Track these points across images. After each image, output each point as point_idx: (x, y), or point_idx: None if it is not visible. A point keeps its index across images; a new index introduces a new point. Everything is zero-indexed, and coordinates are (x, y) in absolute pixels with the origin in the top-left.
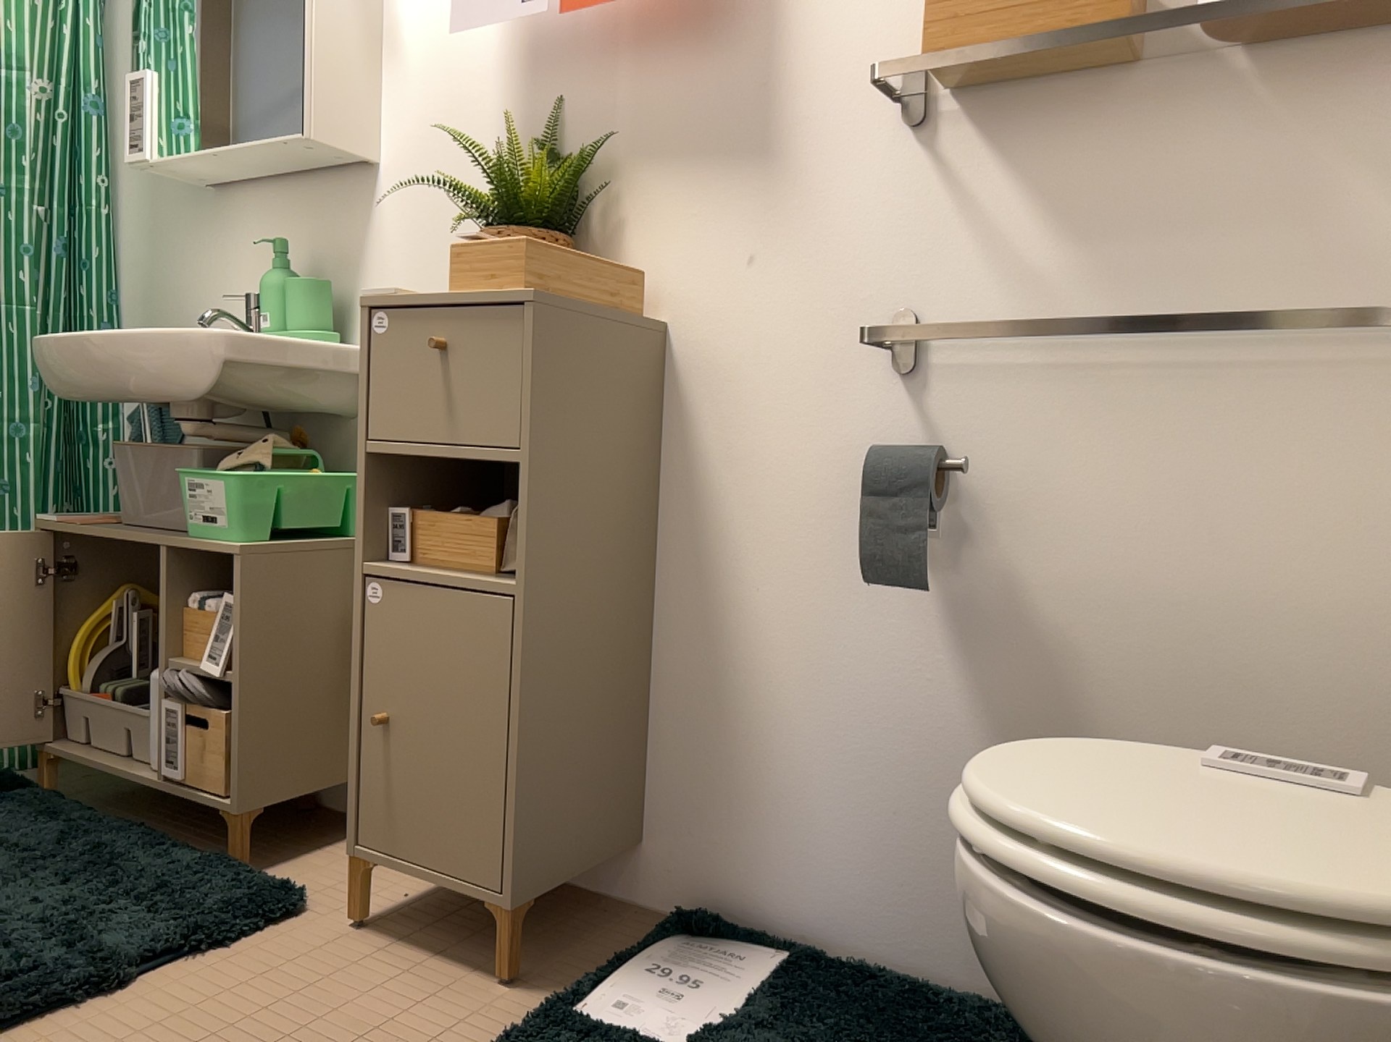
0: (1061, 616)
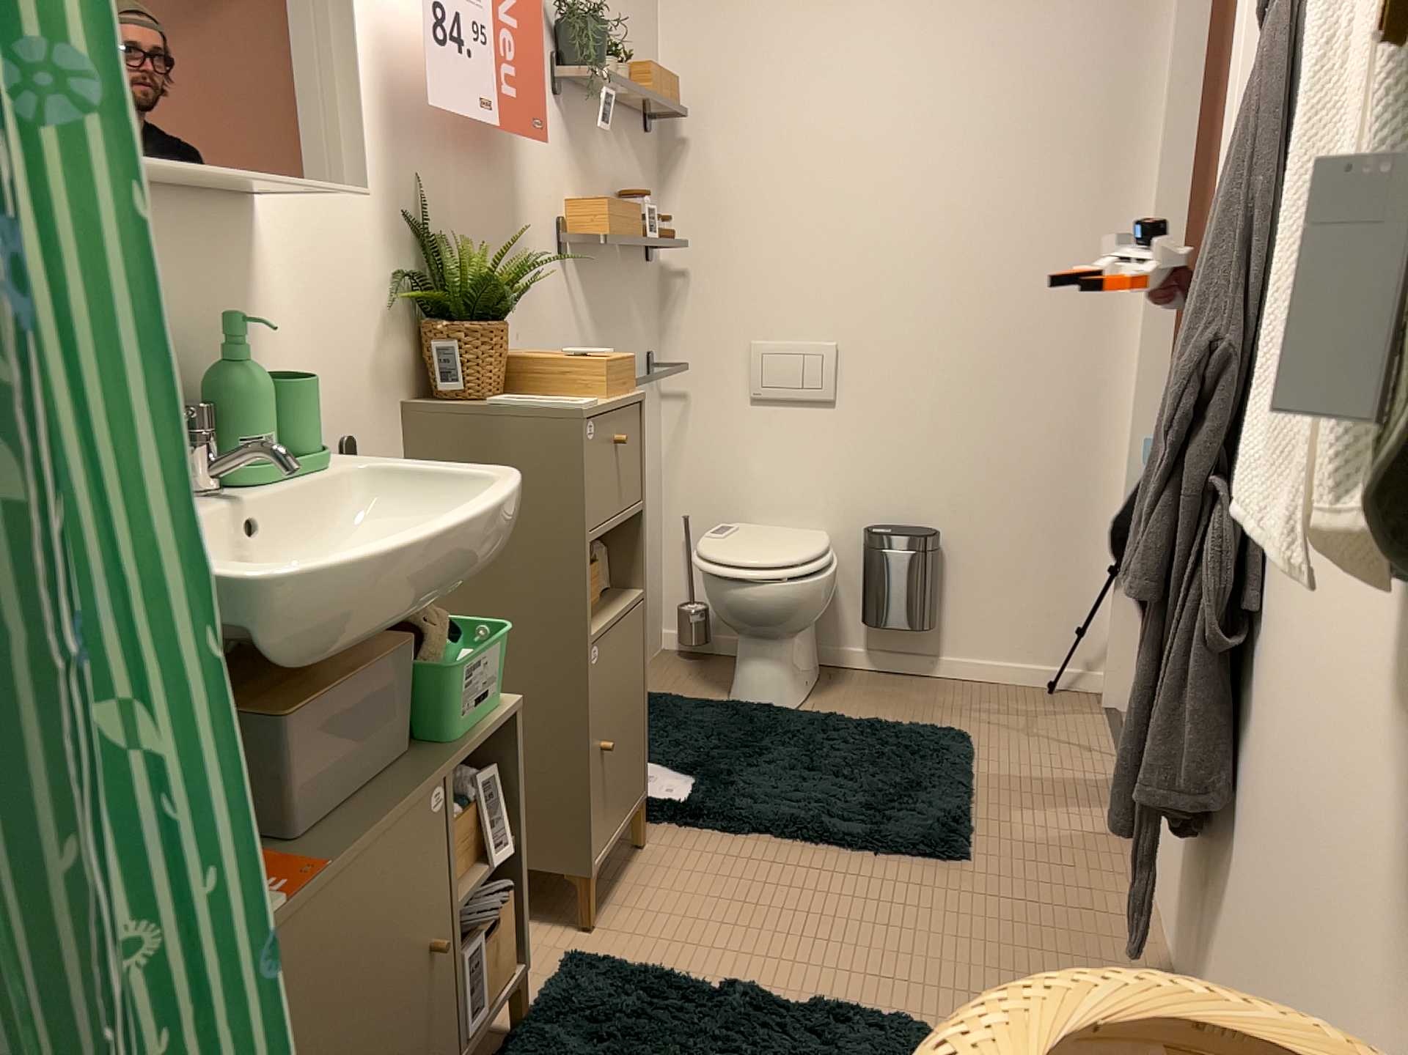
0: None
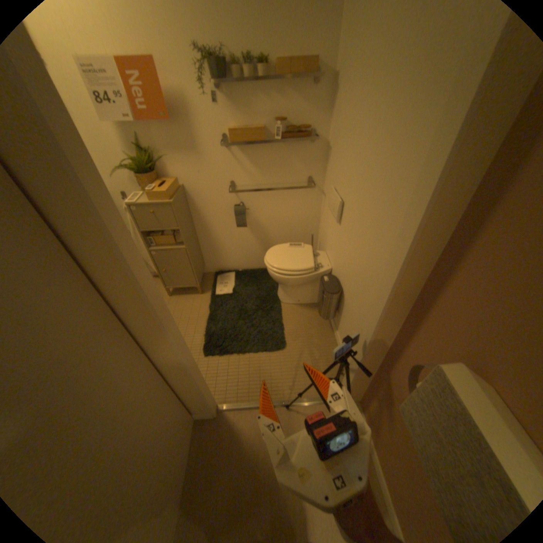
0: (263, 223)
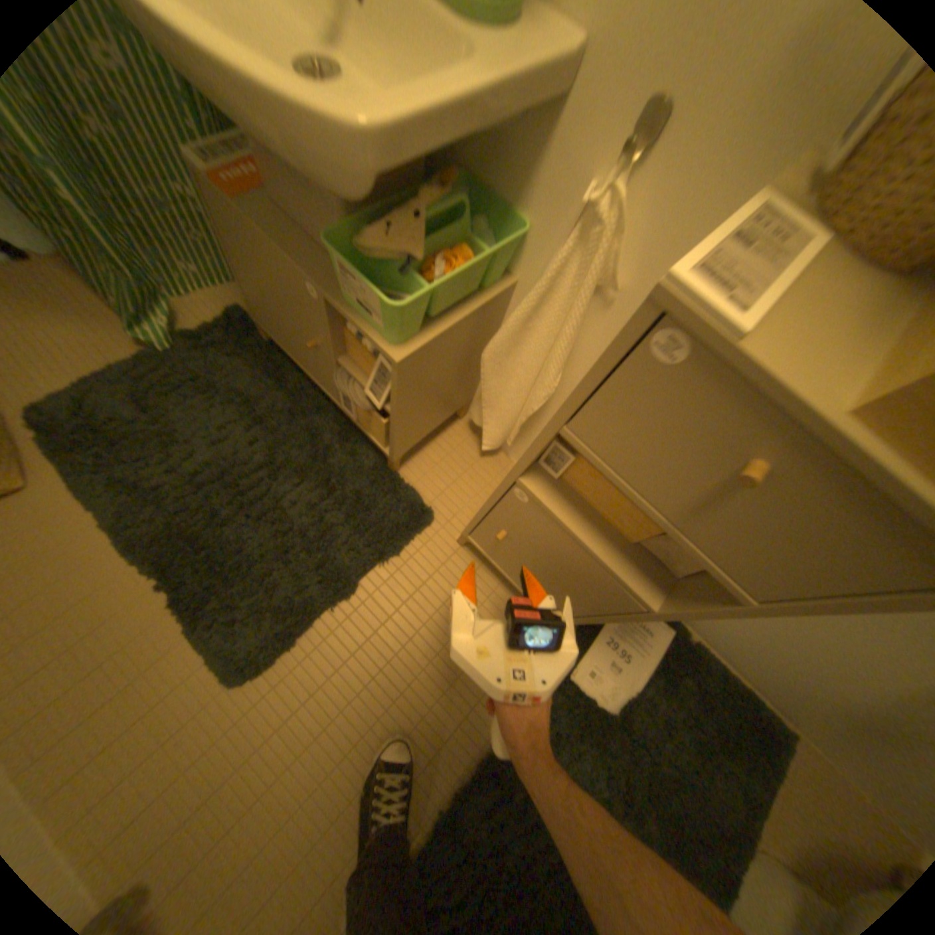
0: None
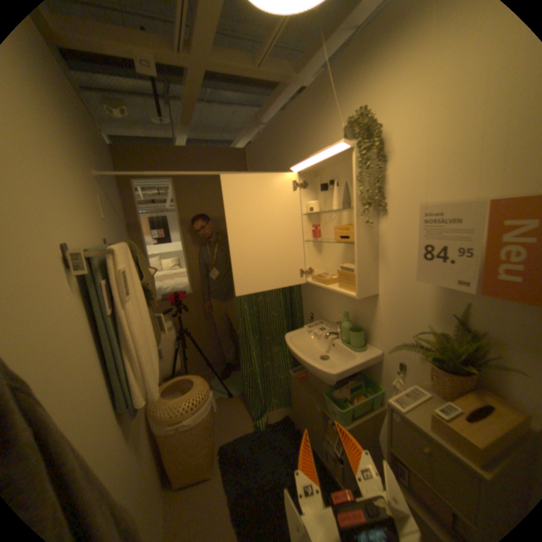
0: None
